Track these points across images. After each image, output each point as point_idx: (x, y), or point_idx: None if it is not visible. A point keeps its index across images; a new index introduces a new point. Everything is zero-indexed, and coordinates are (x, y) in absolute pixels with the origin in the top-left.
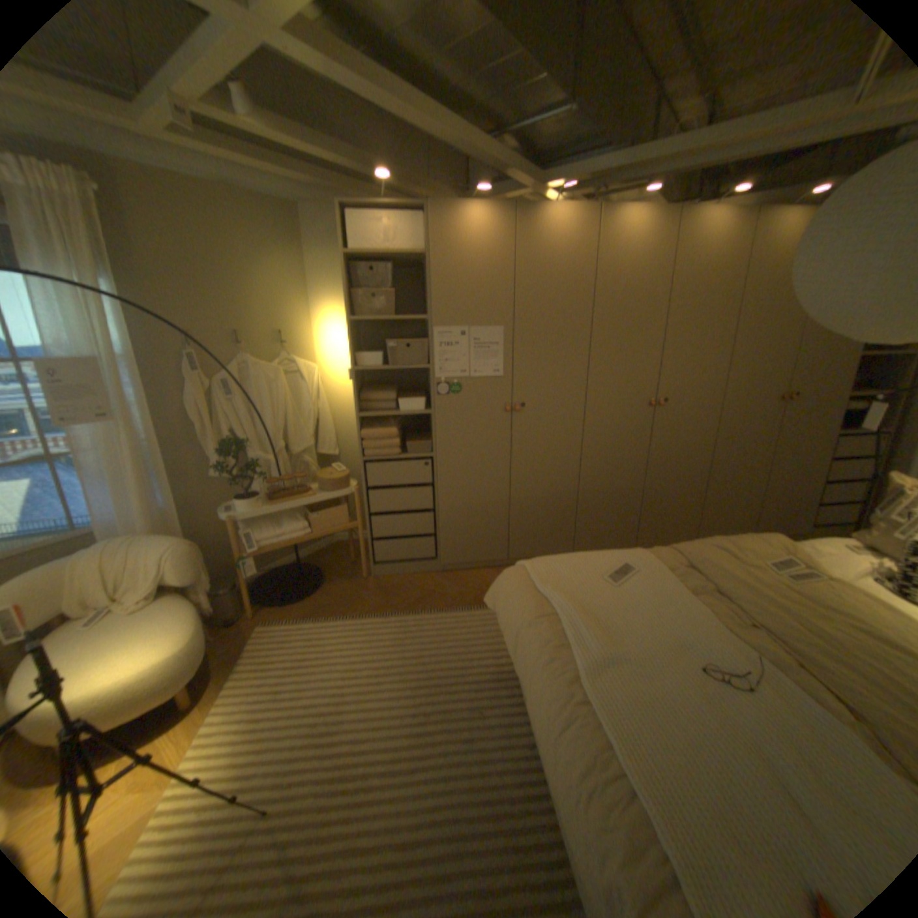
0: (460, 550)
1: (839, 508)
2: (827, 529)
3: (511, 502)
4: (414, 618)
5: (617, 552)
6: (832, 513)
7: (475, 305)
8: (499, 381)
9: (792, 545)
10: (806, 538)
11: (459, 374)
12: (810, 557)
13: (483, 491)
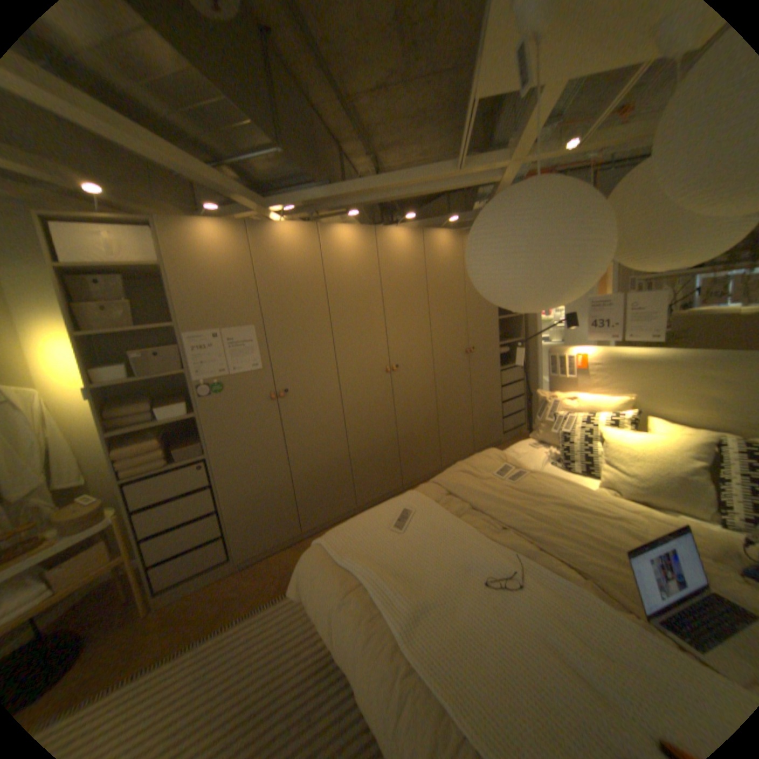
0: (253, 542)
1: (512, 417)
2: (510, 433)
3: (294, 479)
4: (214, 640)
5: (394, 500)
6: (510, 421)
7: (223, 308)
8: (260, 373)
9: (502, 454)
10: (501, 442)
11: (219, 373)
12: (514, 459)
13: (265, 477)
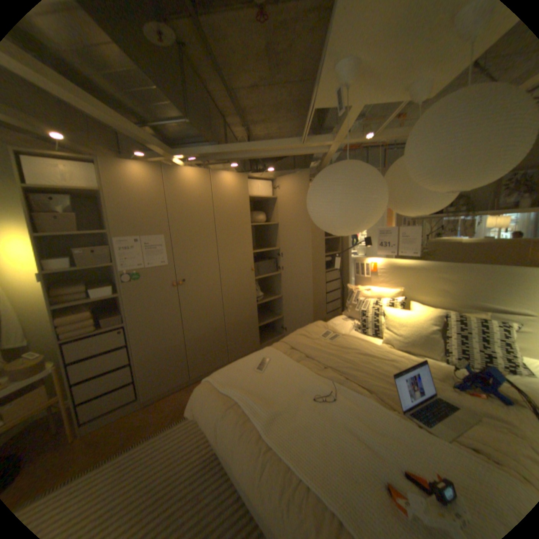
0: (155, 386)
1: (332, 303)
2: (330, 313)
3: (186, 342)
4: (127, 453)
5: (257, 353)
6: (331, 306)
7: (142, 223)
8: (166, 267)
9: (325, 324)
10: (325, 319)
11: (137, 266)
12: (333, 327)
13: (166, 340)
